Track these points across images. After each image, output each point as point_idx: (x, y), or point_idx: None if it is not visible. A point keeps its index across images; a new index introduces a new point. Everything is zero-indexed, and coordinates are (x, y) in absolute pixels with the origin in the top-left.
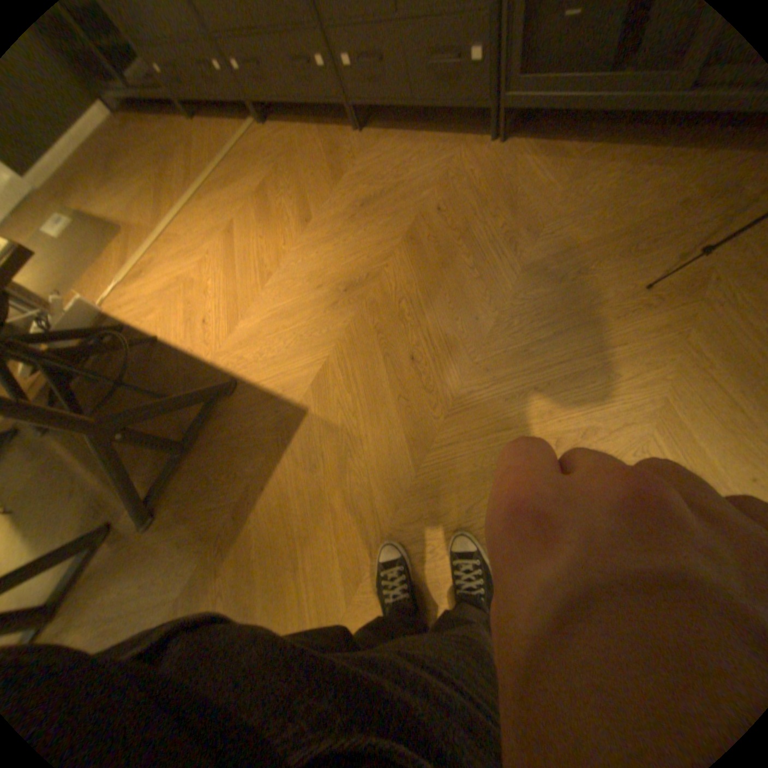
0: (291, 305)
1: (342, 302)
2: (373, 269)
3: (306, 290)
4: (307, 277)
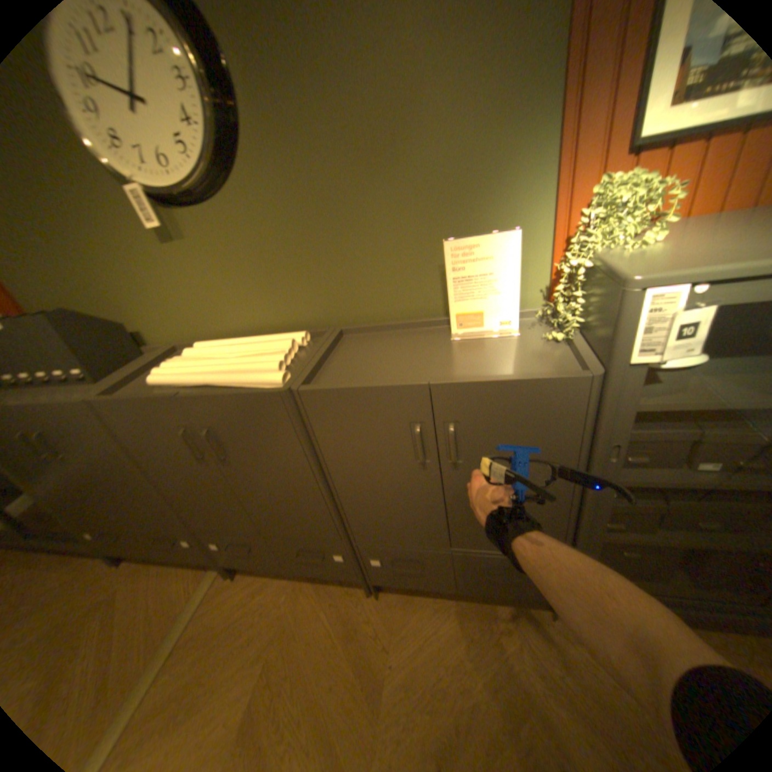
0: None
1: None
2: None
3: None
4: None
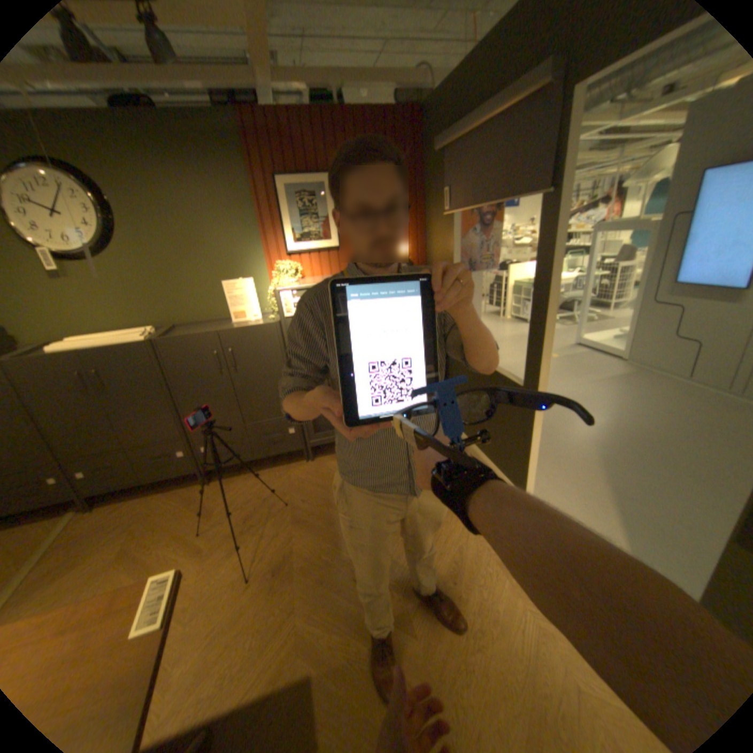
0: (227, 616)
1: (275, 583)
2: (284, 550)
3: (235, 596)
4: (229, 587)
